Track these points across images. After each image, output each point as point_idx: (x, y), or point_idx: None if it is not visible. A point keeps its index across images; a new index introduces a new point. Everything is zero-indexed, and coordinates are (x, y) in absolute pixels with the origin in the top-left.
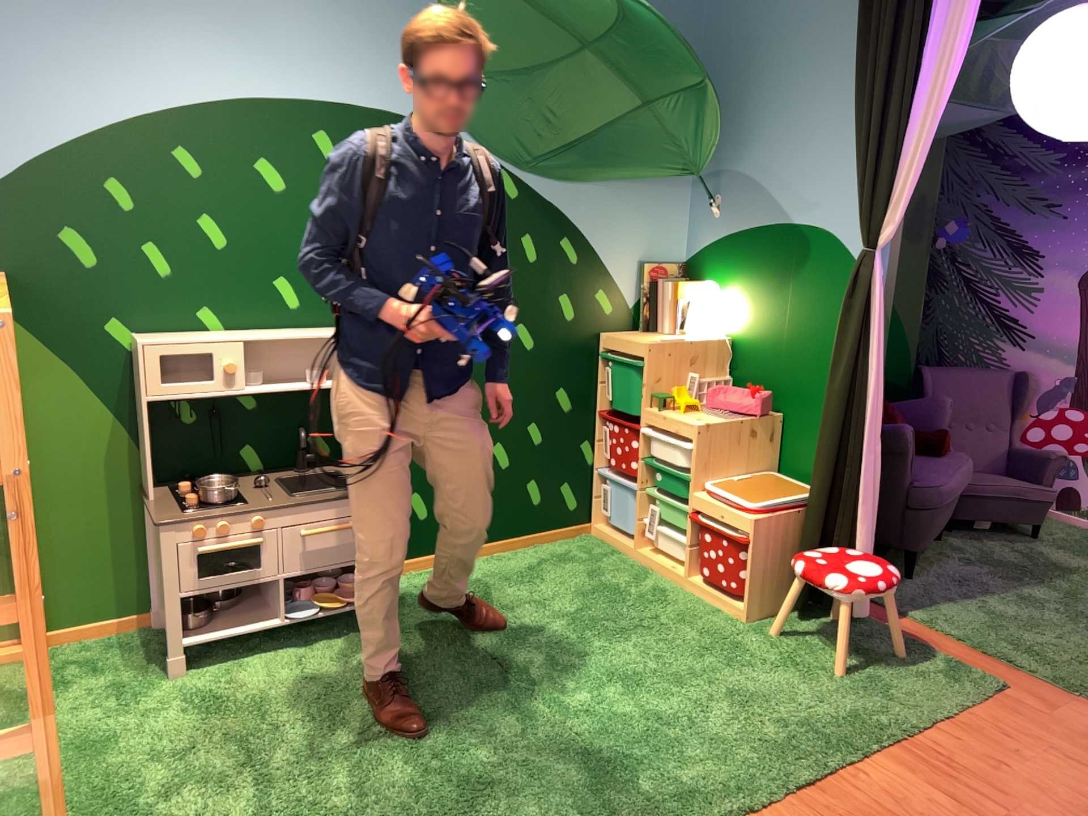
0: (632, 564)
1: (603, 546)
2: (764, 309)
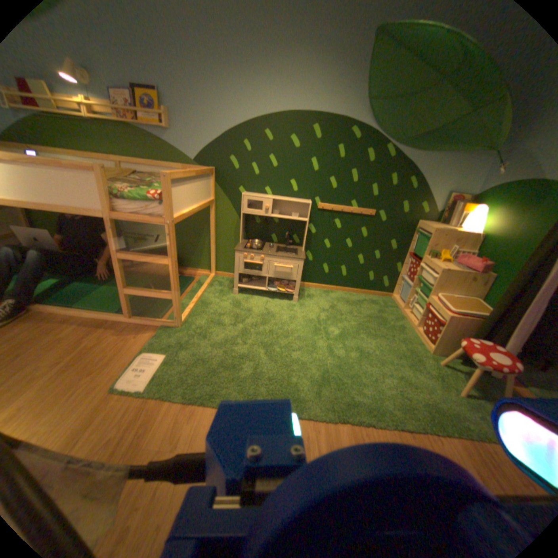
0: (398, 314)
1: (391, 303)
2: (509, 221)
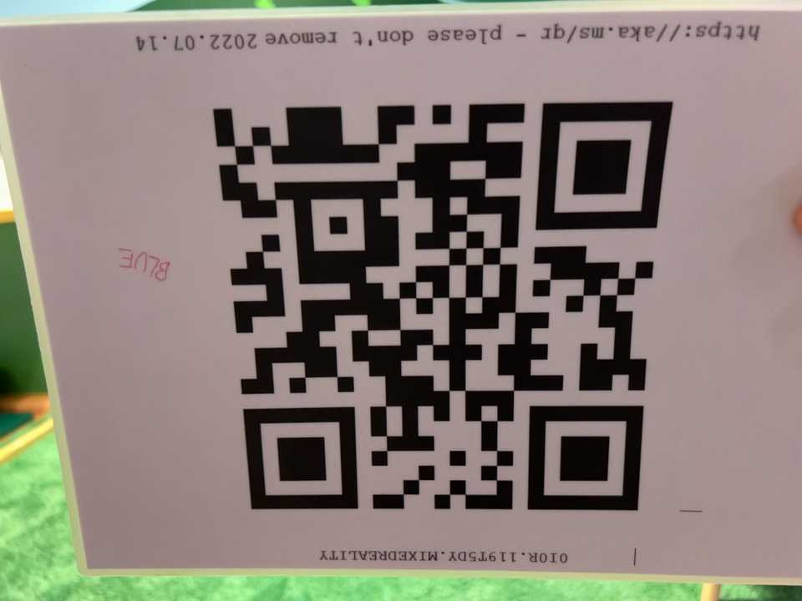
0: None
1: None
2: None
